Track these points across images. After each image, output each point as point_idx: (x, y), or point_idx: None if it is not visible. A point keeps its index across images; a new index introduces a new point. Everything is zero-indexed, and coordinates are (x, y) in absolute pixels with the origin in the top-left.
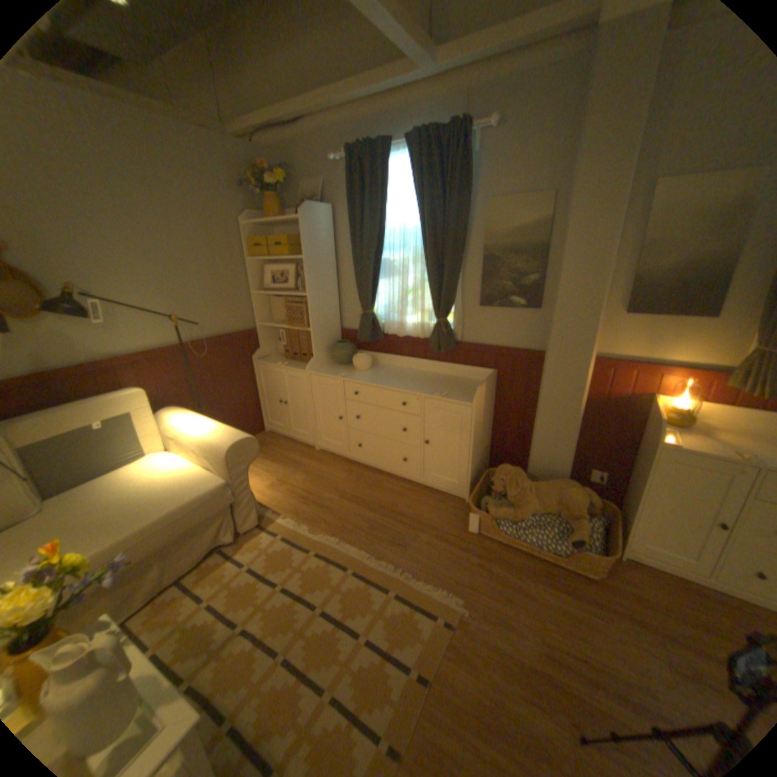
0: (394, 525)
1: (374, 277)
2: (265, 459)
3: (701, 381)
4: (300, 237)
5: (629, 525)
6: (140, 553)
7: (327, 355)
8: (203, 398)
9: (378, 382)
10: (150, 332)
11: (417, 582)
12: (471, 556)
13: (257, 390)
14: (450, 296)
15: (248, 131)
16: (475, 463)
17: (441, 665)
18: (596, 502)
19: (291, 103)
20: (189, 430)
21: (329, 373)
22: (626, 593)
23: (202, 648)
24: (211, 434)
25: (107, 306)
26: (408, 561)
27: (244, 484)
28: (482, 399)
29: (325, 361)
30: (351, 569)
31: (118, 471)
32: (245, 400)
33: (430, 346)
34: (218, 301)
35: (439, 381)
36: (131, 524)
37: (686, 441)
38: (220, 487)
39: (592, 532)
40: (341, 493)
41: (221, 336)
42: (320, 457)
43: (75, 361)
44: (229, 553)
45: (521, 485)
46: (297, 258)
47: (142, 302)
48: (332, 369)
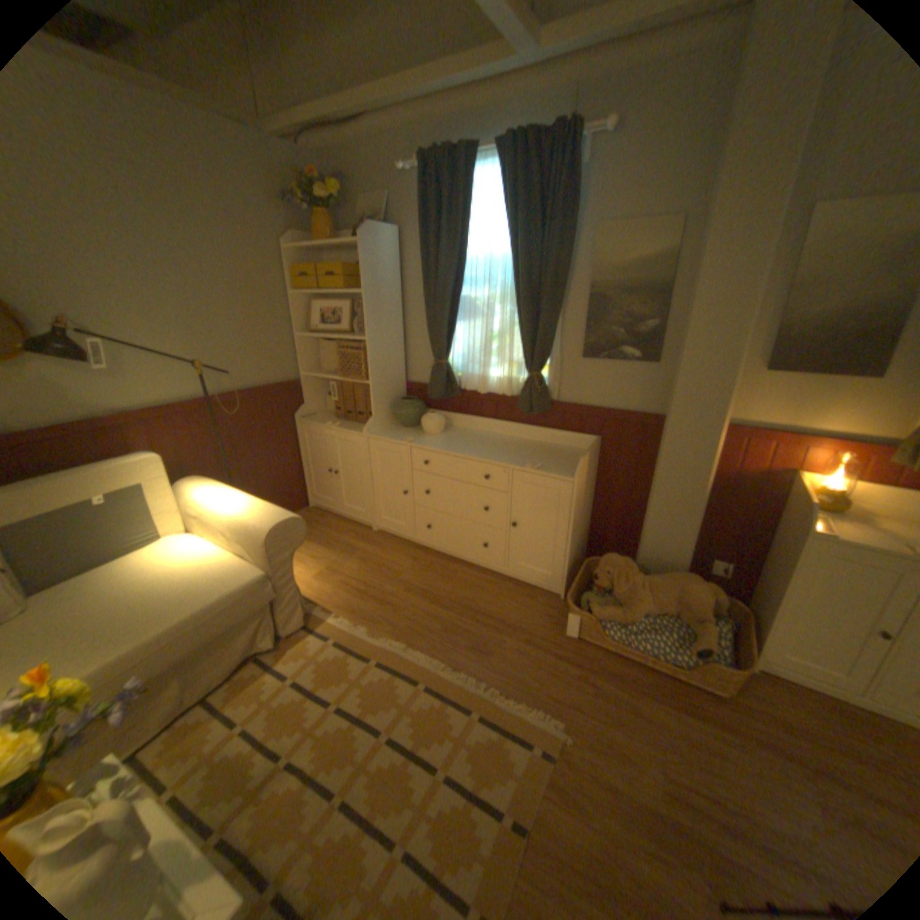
0: (474, 627)
1: (450, 318)
2: (310, 542)
3: (857, 456)
4: (359, 266)
5: (763, 630)
6: (157, 667)
7: (390, 414)
8: (234, 466)
9: (454, 449)
10: (167, 381)
11: (506, 700)
12: (571, 666)
13: (300, 456)
14: (547, 344)
15: (293, 130)
16: (573, 550)
17: (541, 808)
18: (723, 601)
19: (350, 95)
20: (217, 507)
21: (393, 437)
22: (762, 714)
23: (236, 788)
24: (247, 513)
25: (113, 348)
26: (494, 673)
27: (288, 576)
28: (584, 473)
29: (386, 421)
30: (424, 683)
31: (126, 559)
32: (285, 468)
33: (520, 406)
34: (253, 345)
35: (529, 449)
36: (145, 629)
37: (841, 529)
38: (259, 580)
39: (720, 639)
40: (406, 585)
41: (257, 388)
42: (379, 540)
43: (70, 417)
44: (269, 661)
45: (632, 579)
46: (354, 293)
47: (158, 344)
48: (396, 432)
